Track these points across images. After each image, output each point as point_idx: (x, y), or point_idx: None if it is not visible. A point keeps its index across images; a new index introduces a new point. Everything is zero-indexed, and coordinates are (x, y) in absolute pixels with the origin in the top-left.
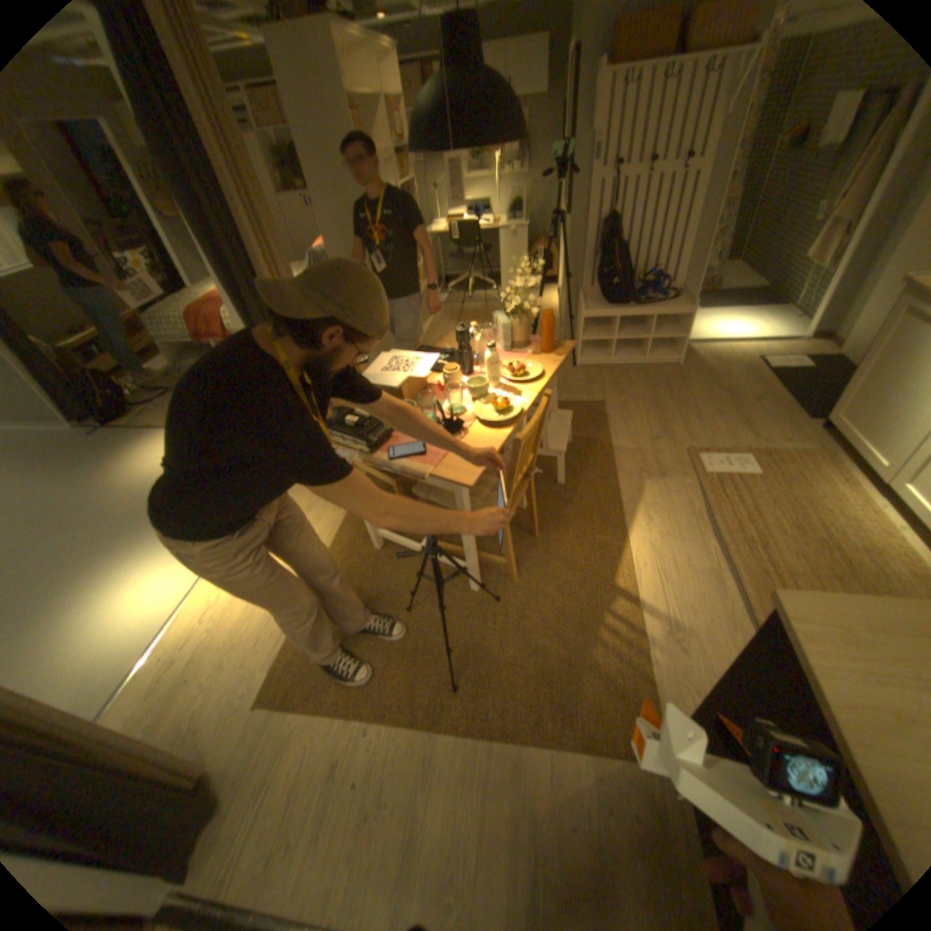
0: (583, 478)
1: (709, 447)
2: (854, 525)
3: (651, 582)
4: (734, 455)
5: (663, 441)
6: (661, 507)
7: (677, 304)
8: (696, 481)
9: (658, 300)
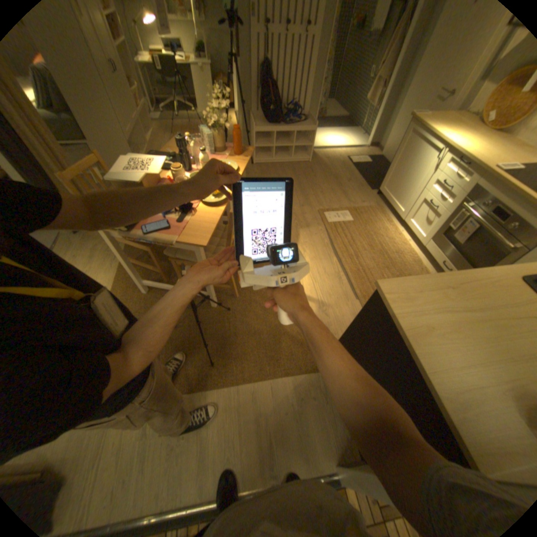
0: None
1: (328, 208)
2: (391, 241)
3: (307, 284)
4: (340, 212)
5: (306, 207)
6: (308, 244)
7: (307, 125)
8: (324, 227)
9: (296, 122)
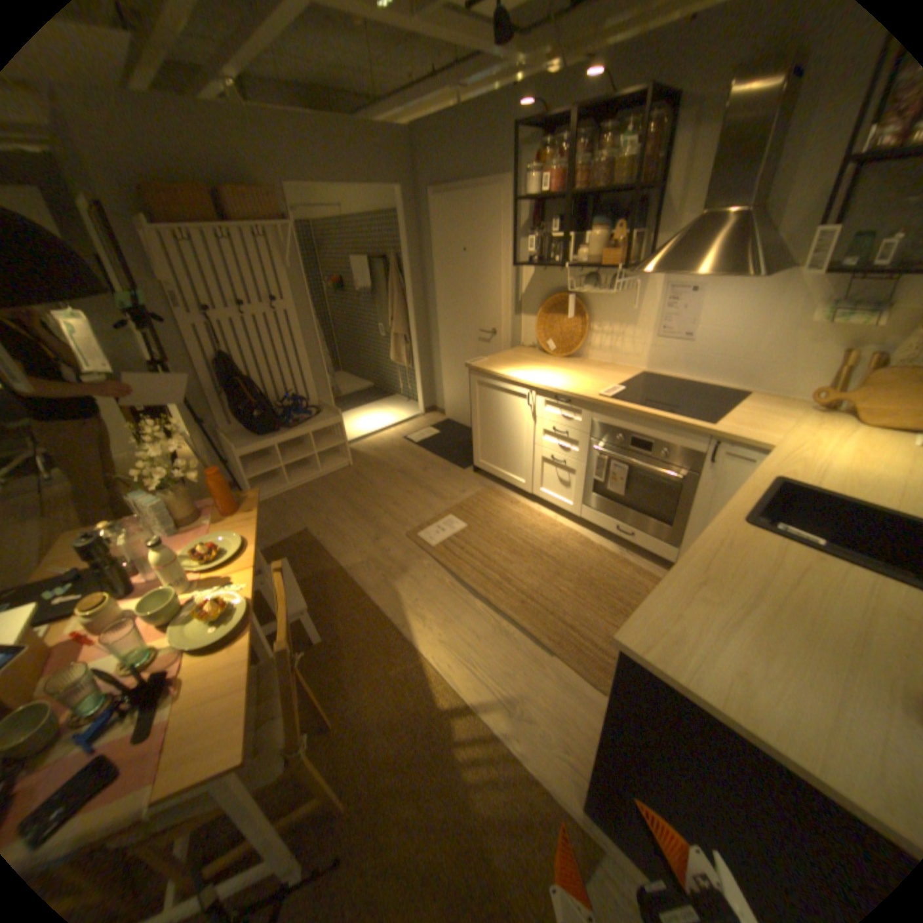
0: (338, 620)
1: (420, 524)
2: (536, 530)
3: (464, 679)
4: (441, 521)
5: (384, 538)
6: (423, 600)
7: (325, 418)
8: (431, 558)
9: (306, 419)
